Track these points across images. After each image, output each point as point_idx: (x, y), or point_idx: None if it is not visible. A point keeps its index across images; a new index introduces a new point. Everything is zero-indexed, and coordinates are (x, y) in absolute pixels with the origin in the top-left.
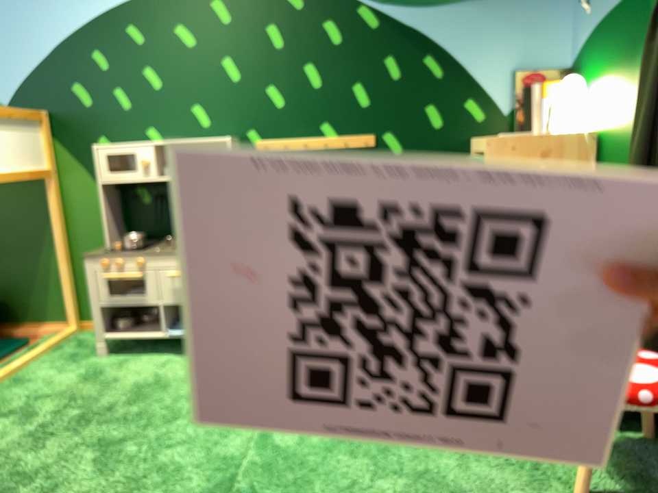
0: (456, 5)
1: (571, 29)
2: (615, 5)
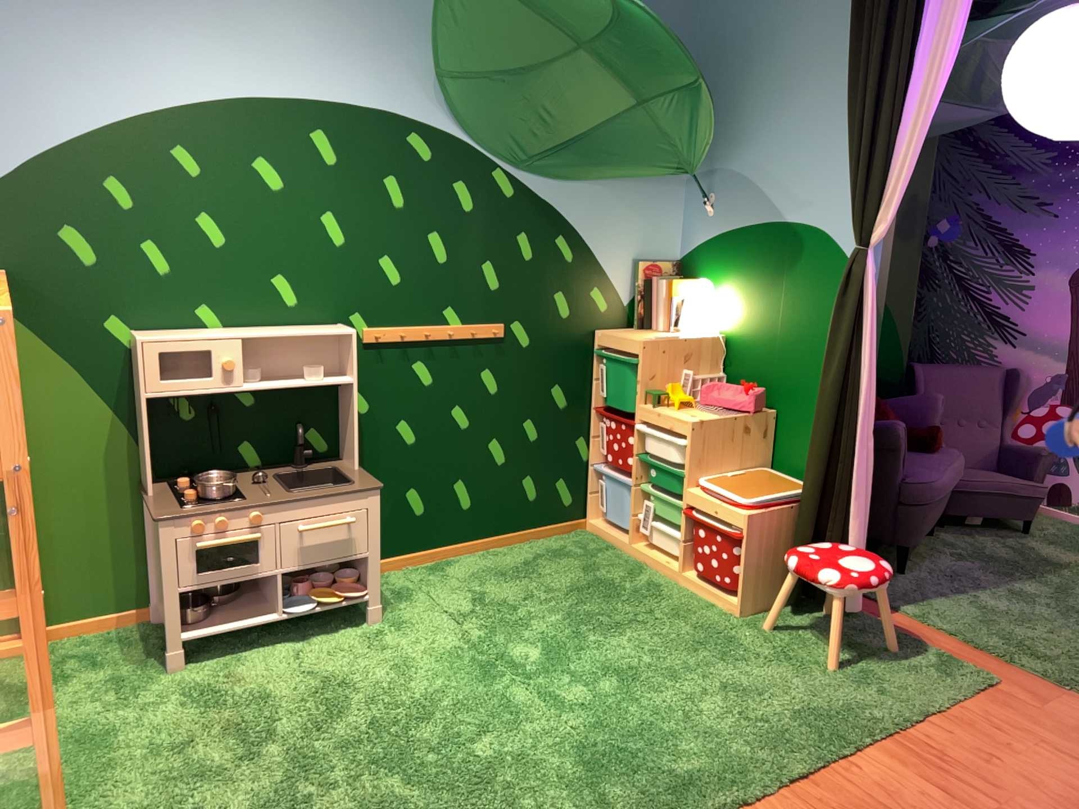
0: (588, 187)
1: (678, 226)
2: (745, 229)
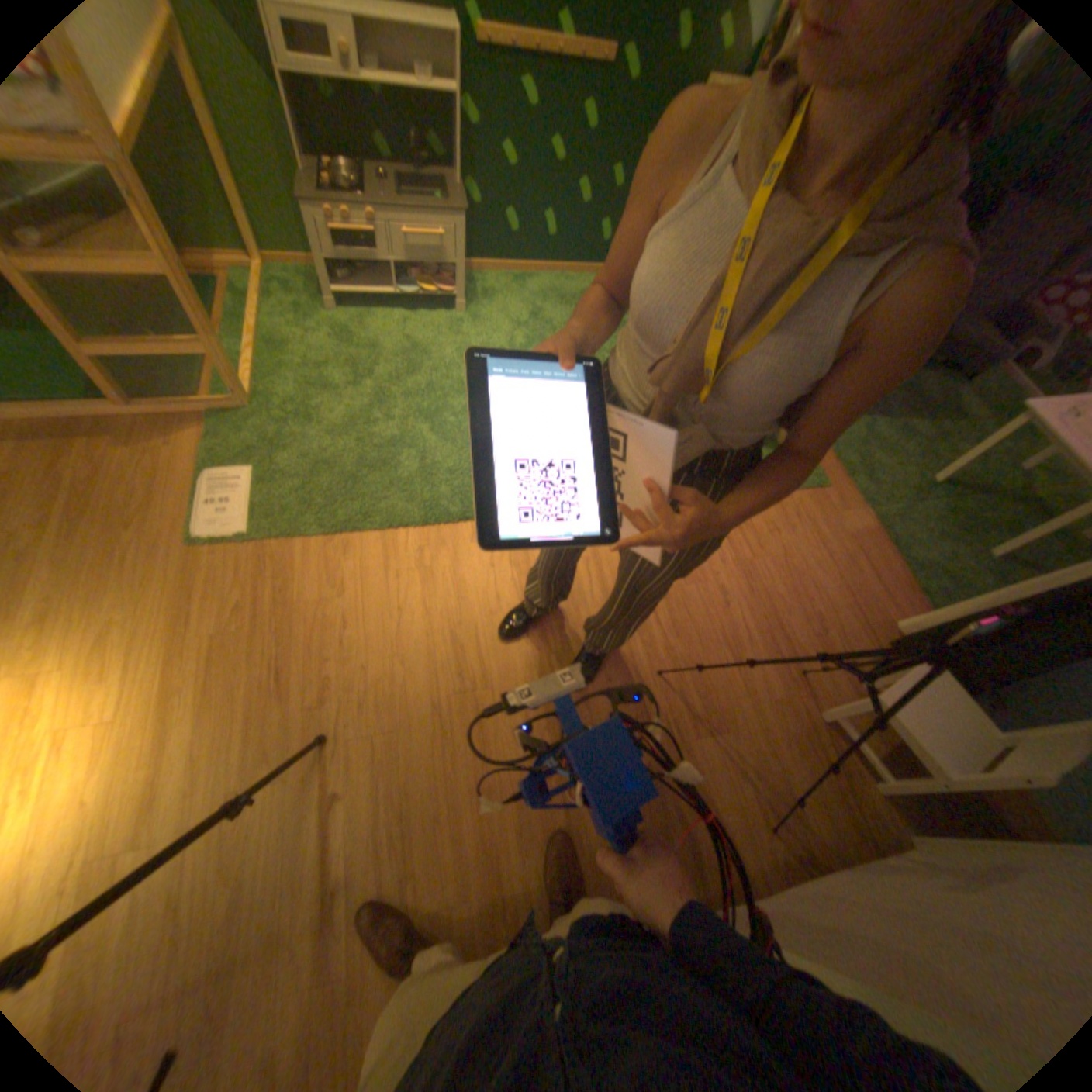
0: None
1: None
2: None
